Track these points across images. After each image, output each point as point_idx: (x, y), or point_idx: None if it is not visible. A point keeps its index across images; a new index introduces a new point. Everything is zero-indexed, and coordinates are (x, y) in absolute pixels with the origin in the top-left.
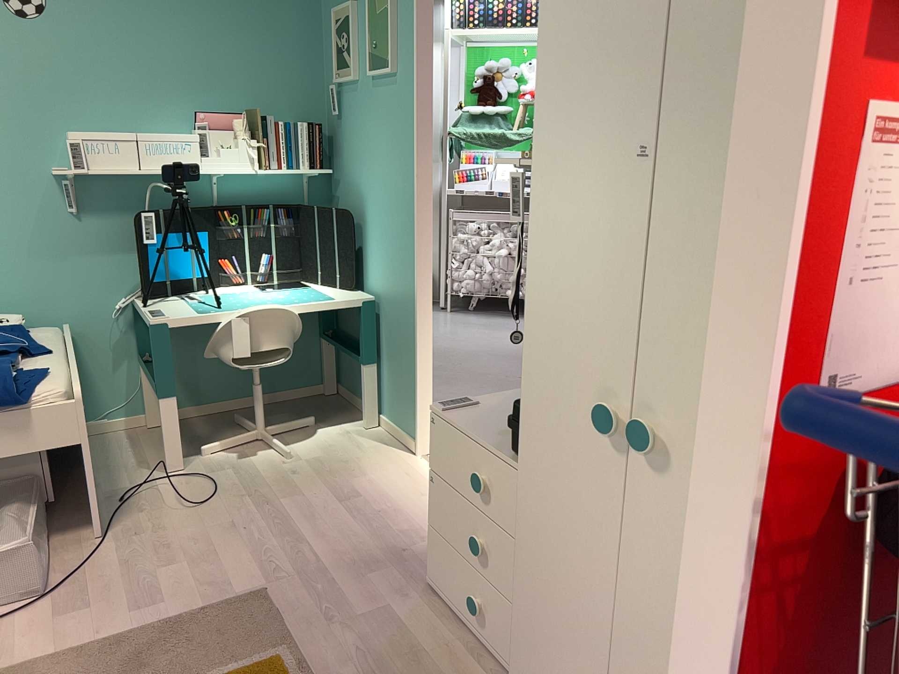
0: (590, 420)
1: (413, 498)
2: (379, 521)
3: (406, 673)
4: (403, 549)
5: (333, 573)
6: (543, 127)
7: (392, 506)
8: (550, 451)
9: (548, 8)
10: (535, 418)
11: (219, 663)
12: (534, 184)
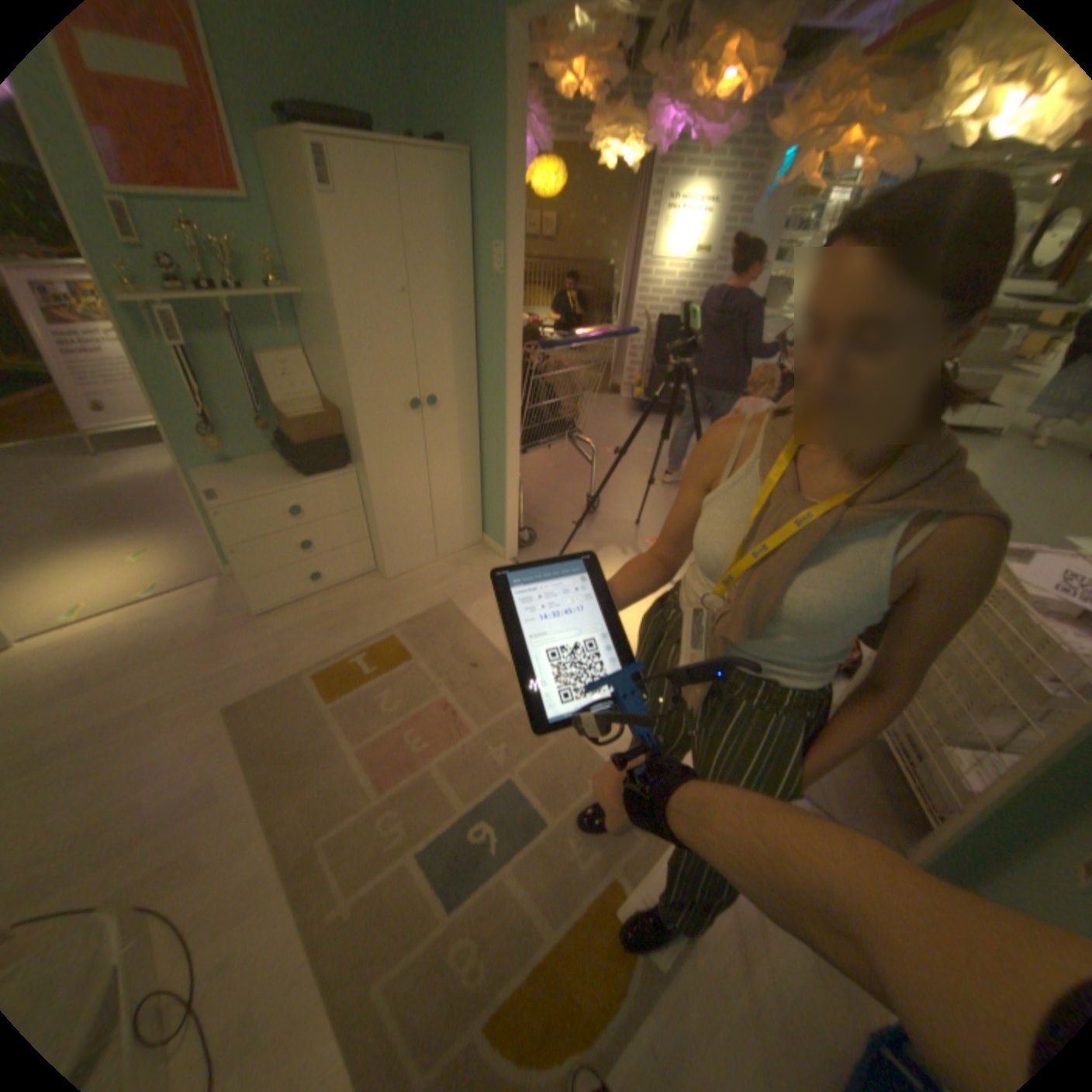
0: (400, 412)
1: (111, 639)
2: (143, 656)
3: (338, 617)
4: (200, 635)
5: (214, 671)
6: (327, 283)
7: (120, 651)
8: (381, 439)
9: (314, 214)
10: (368, 431)
11: (309, 707)
12: (338, 315)
